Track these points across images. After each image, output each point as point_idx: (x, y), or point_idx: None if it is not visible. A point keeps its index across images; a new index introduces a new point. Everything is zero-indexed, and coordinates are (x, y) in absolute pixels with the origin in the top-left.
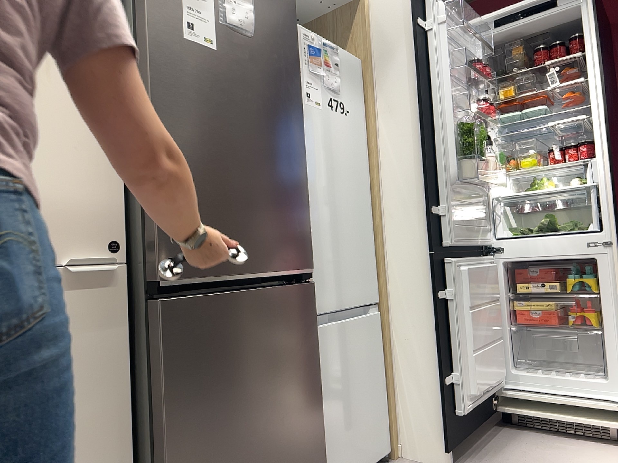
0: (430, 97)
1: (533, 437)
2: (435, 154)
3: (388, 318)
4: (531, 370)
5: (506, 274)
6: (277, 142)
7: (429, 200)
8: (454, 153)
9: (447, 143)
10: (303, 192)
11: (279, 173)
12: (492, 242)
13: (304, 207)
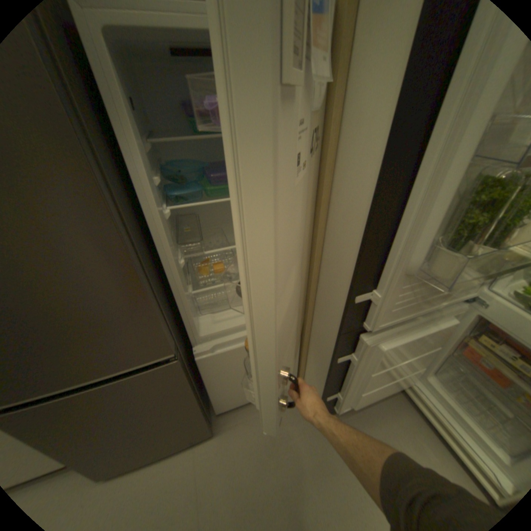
0: (432, 116)
1: (409, 424)
2: (393, 228)
3: (307, 329)
4: (448, 385)
5: (477, 321)
6: (65, 276)
7: (353, 289)
8: (430, 236)
9: (429, 213)
10: (141, 306)
11: (85, 306)
12: (474, 296)
13: (146, 317)
